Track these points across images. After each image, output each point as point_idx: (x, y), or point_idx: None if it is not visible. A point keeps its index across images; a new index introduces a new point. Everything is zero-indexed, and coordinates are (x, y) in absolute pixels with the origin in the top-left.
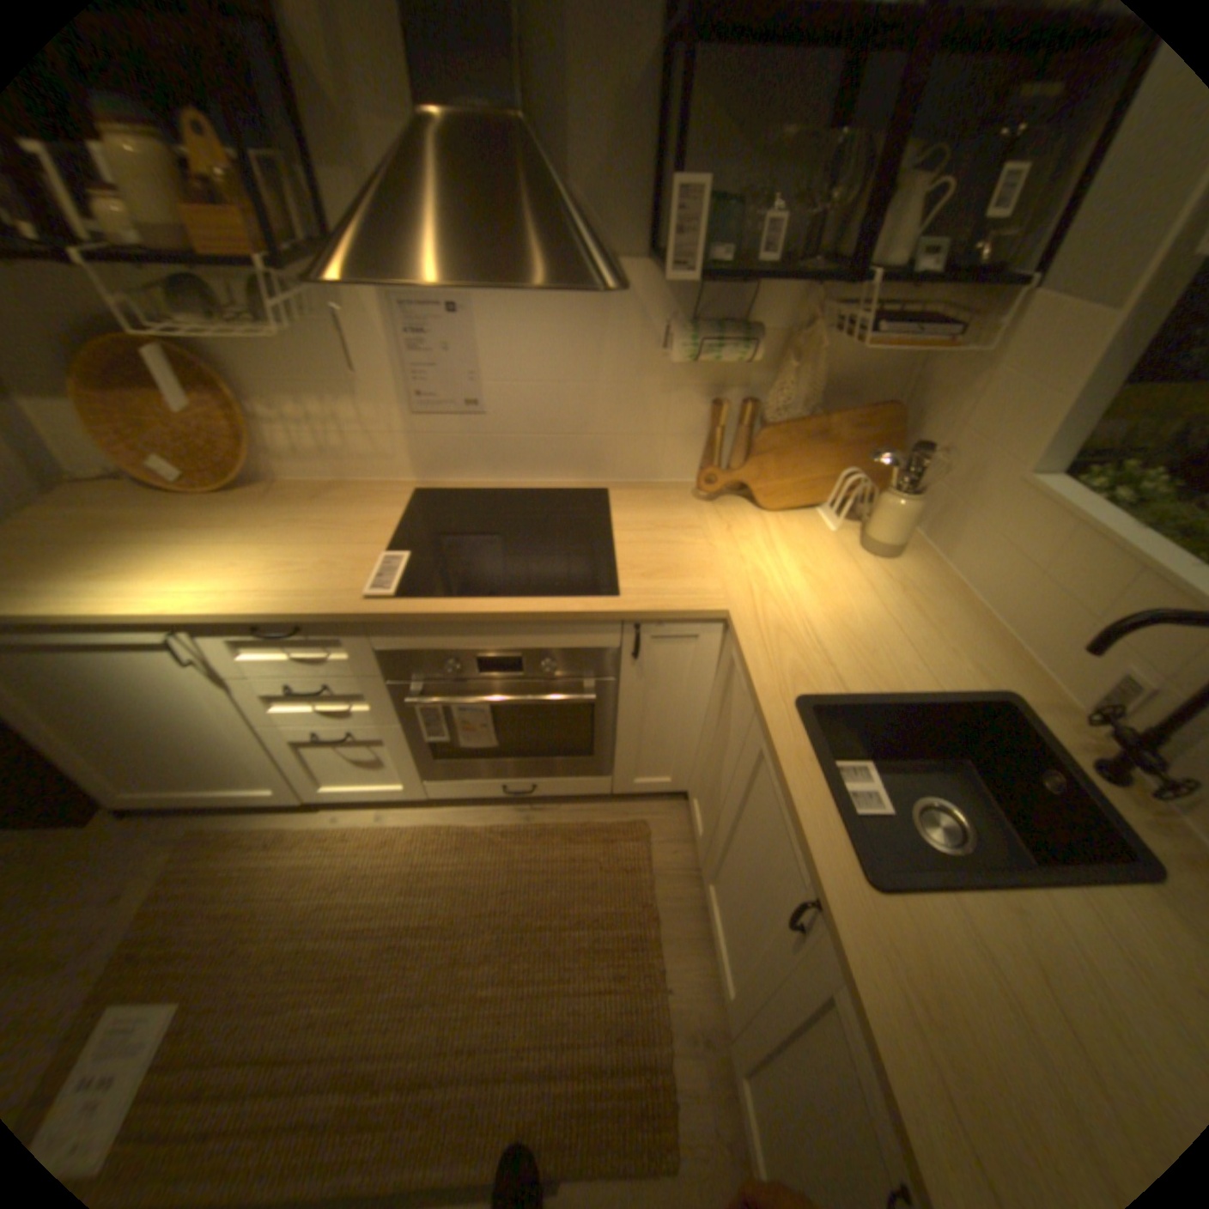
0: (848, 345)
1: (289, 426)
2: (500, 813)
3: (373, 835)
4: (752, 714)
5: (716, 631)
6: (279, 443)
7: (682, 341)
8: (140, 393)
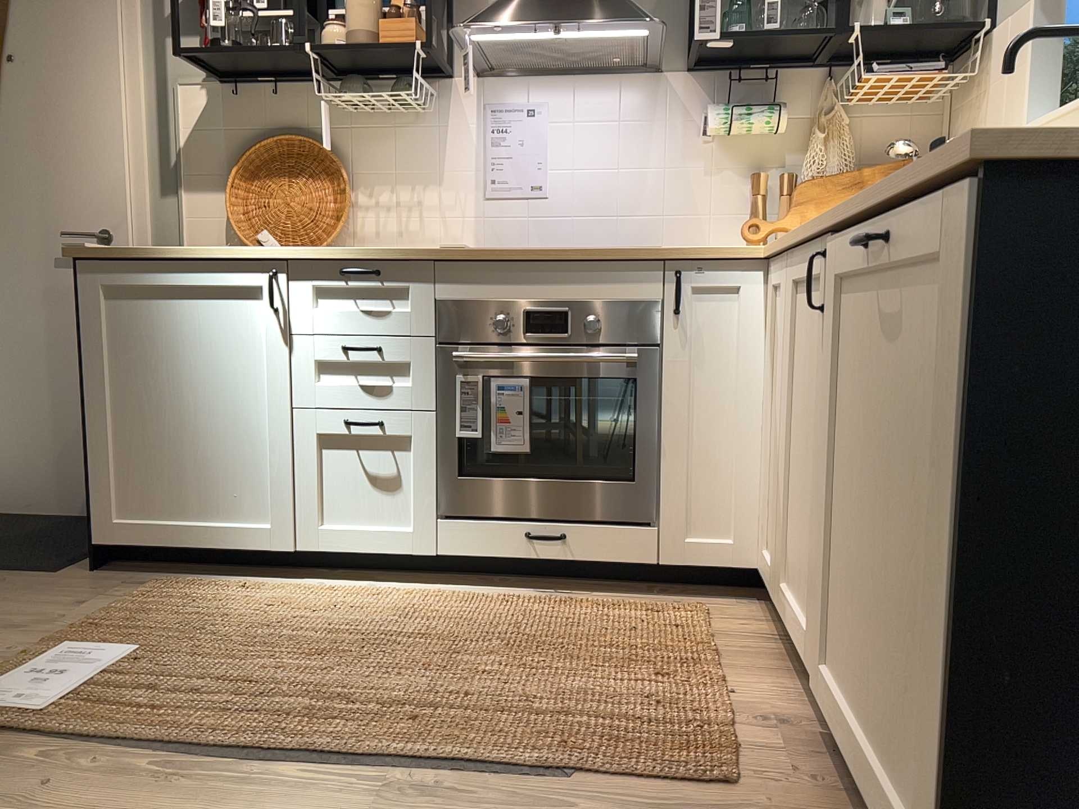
0: (869, 129)
1: (380, 213)
2: (521, 594)
3: (369, 591)
4: (790, 278)
5: (761, 282)
6: (368, 228)
7: (717, 123)
8: (280, 181)
